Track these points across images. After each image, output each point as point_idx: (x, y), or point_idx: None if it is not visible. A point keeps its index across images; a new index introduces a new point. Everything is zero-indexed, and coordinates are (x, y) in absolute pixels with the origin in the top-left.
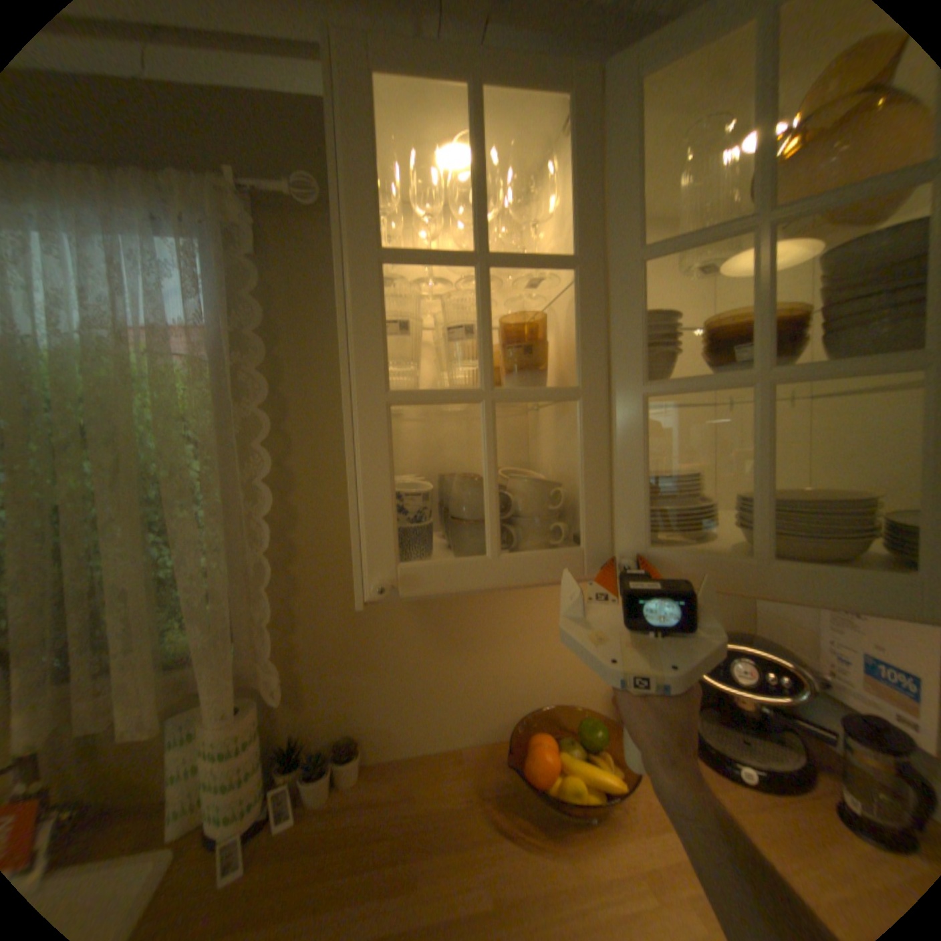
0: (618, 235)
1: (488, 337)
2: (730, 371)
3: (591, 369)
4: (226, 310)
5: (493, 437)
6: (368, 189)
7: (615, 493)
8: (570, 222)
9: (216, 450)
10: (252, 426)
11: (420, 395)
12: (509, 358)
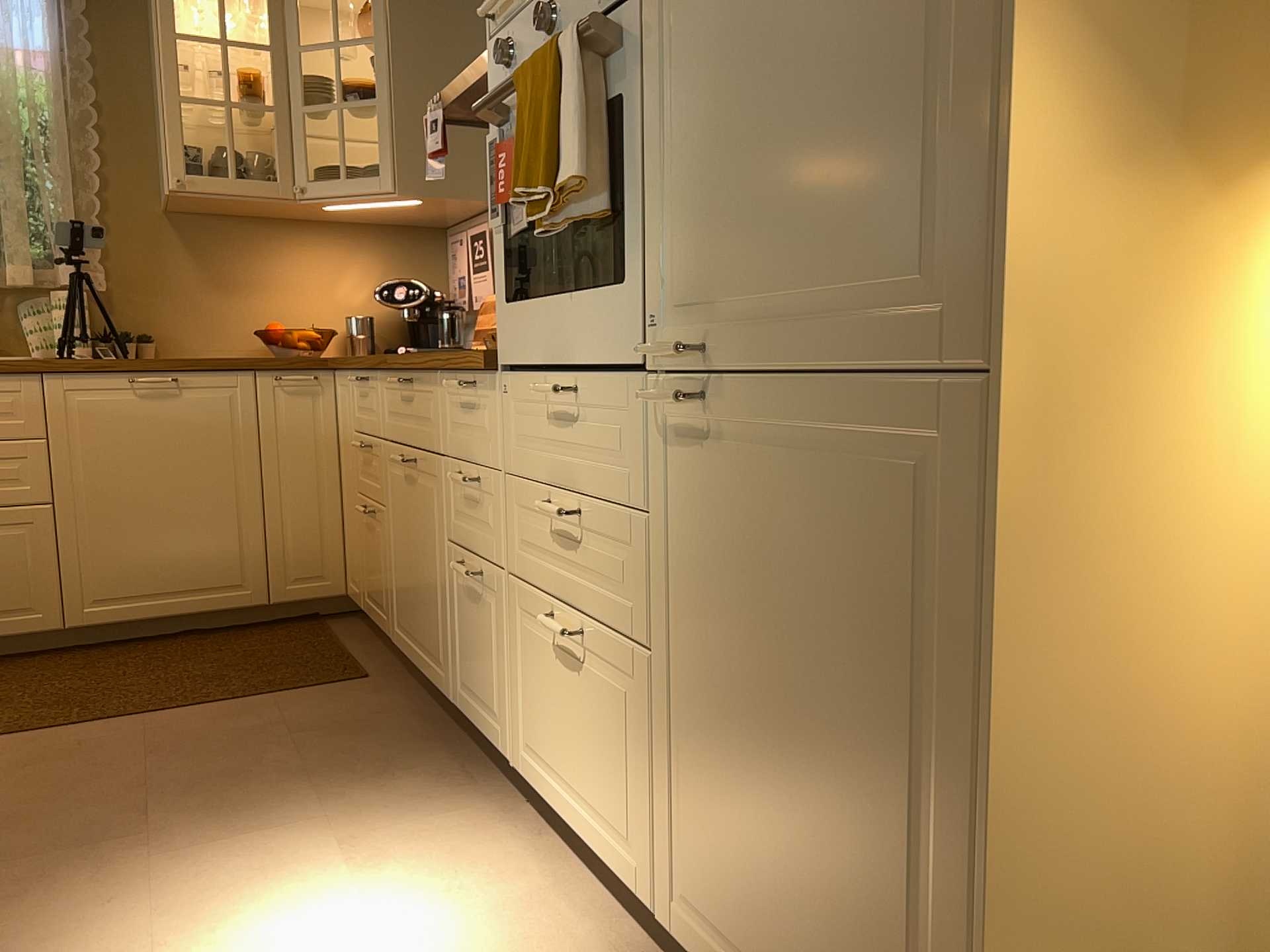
0: (288, 40)
1: (226, 79)
2: (328, 104)
3: (278, 99)
4: (62, 45)
5: (229, 124)
6: (169, 9)
7: (294, 161)
8: (275, 26)
9: (64, 129)
10: (81, 119)
11: (194, 101)
12: (247, 93)
